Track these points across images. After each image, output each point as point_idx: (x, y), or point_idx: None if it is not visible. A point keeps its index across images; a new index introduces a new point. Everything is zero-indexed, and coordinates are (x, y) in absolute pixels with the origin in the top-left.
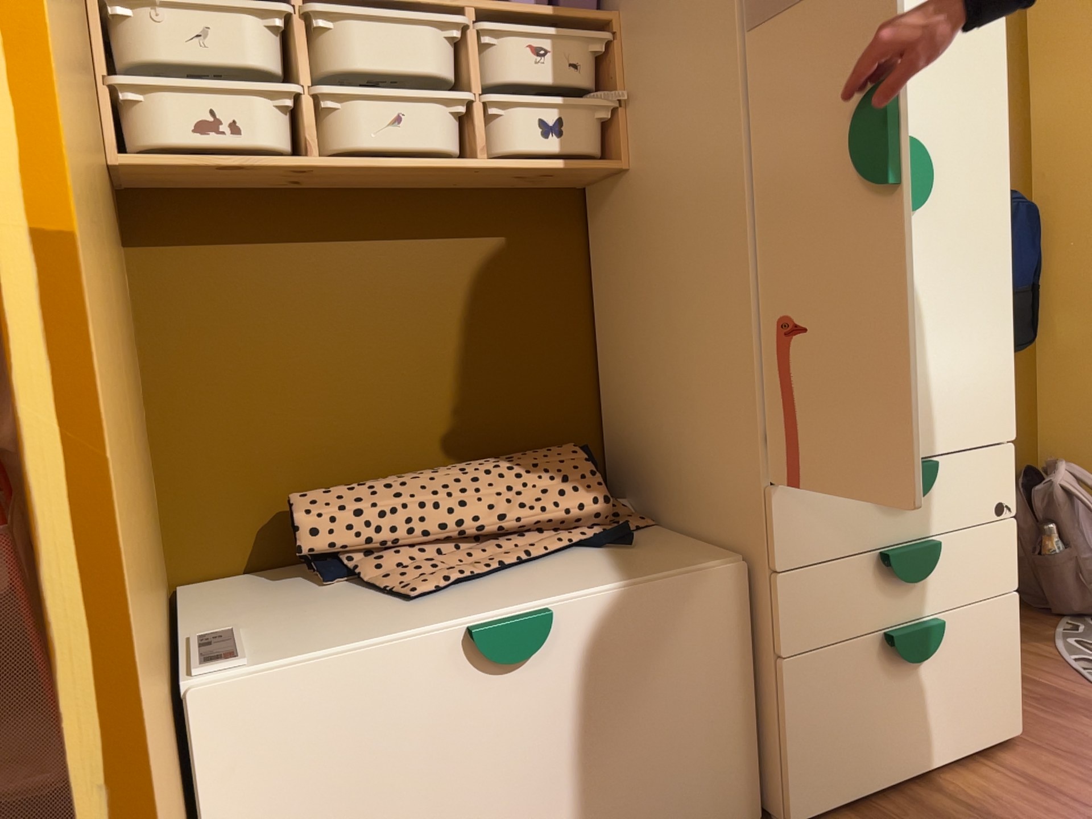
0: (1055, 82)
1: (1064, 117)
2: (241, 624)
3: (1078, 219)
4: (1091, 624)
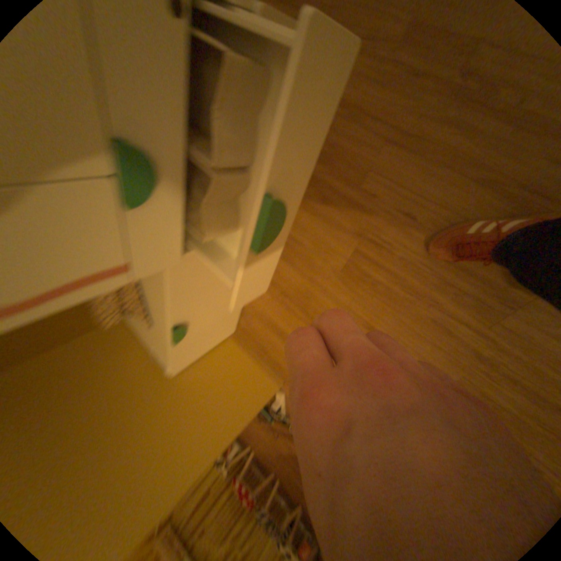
0: None
1: None
2: (147, 343)
3: None
4: None
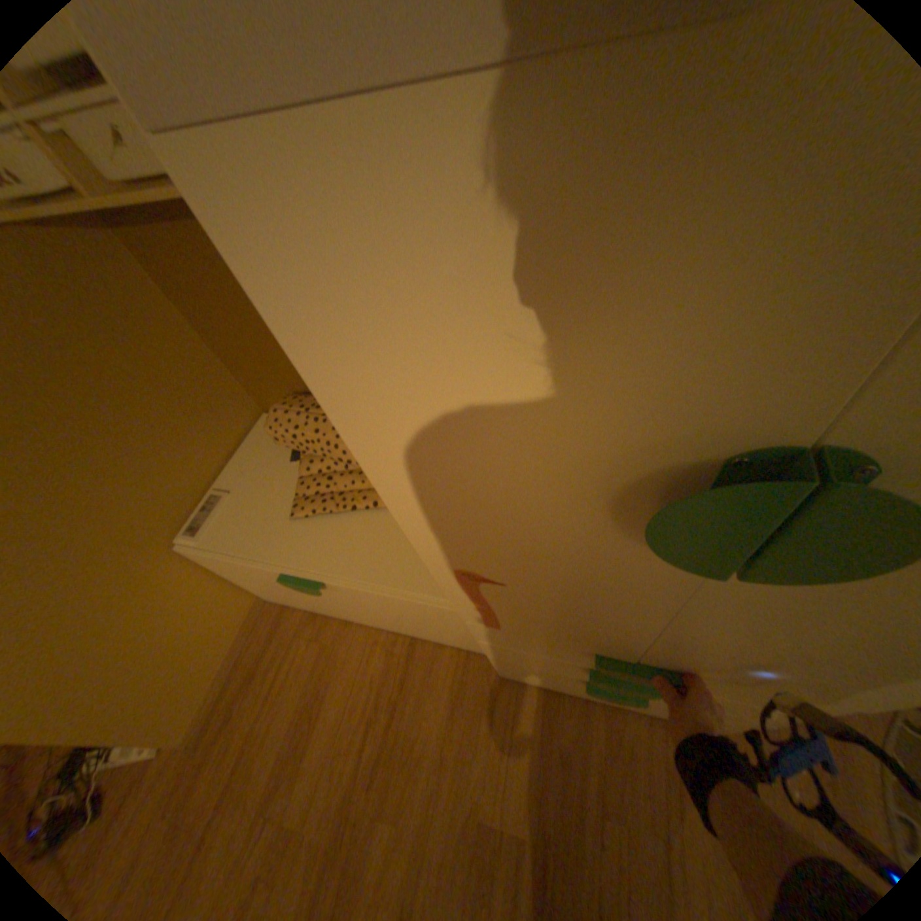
0: None
1: None
2: (236, 484)
3: None
4: None
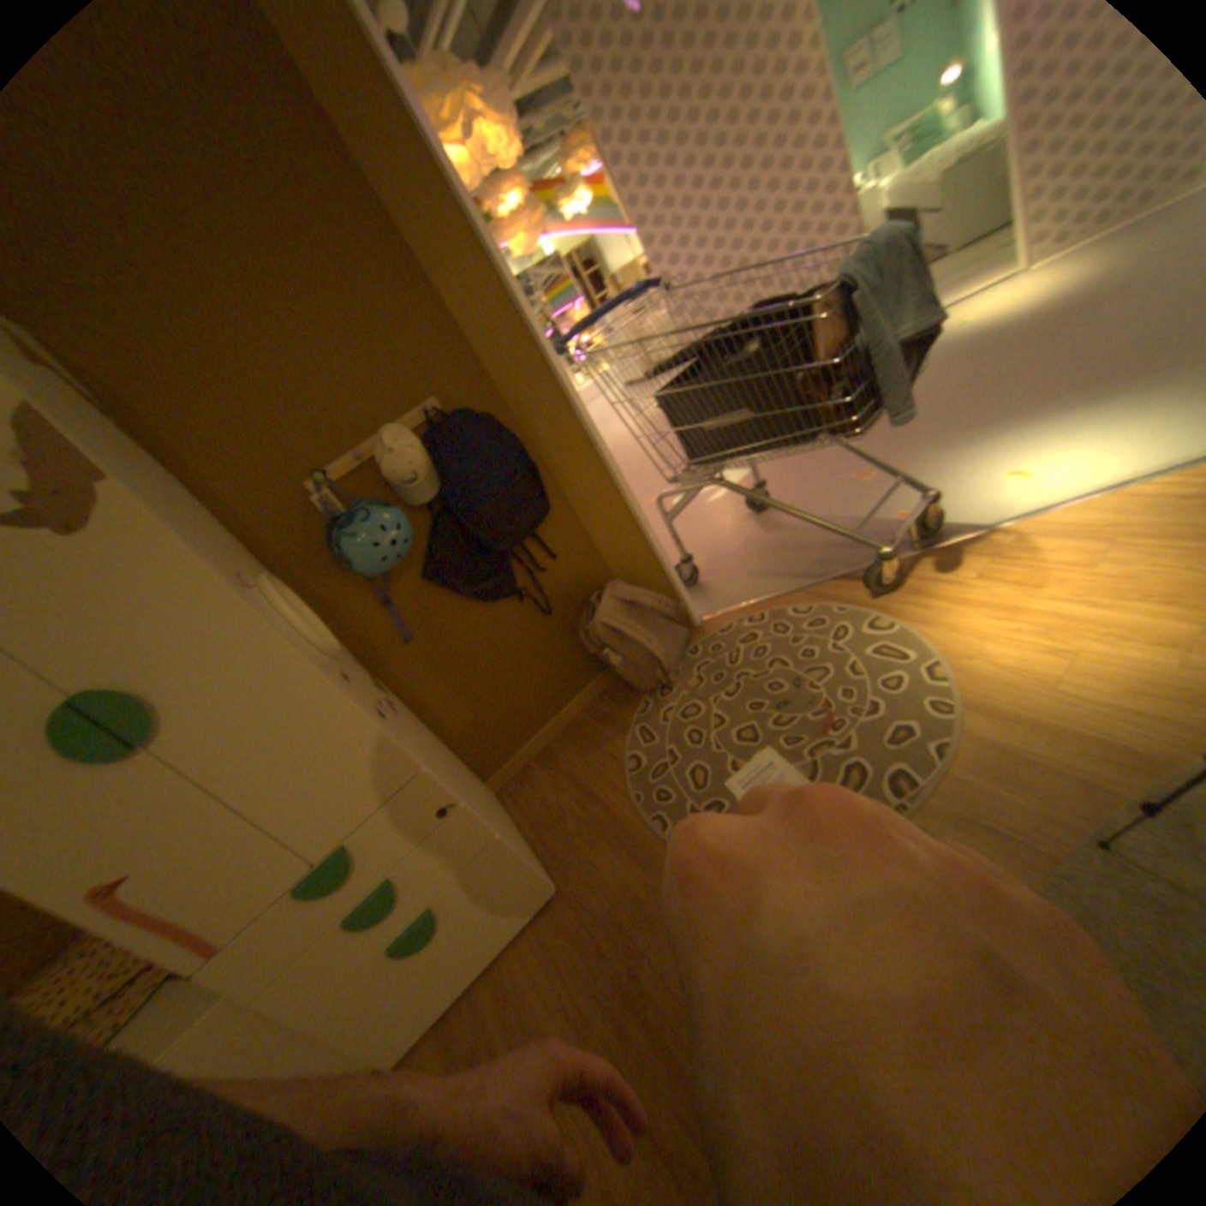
0: (452, 278)
1: (478, 308)
2: None
3: (539, 394)
4: (653, 706)
